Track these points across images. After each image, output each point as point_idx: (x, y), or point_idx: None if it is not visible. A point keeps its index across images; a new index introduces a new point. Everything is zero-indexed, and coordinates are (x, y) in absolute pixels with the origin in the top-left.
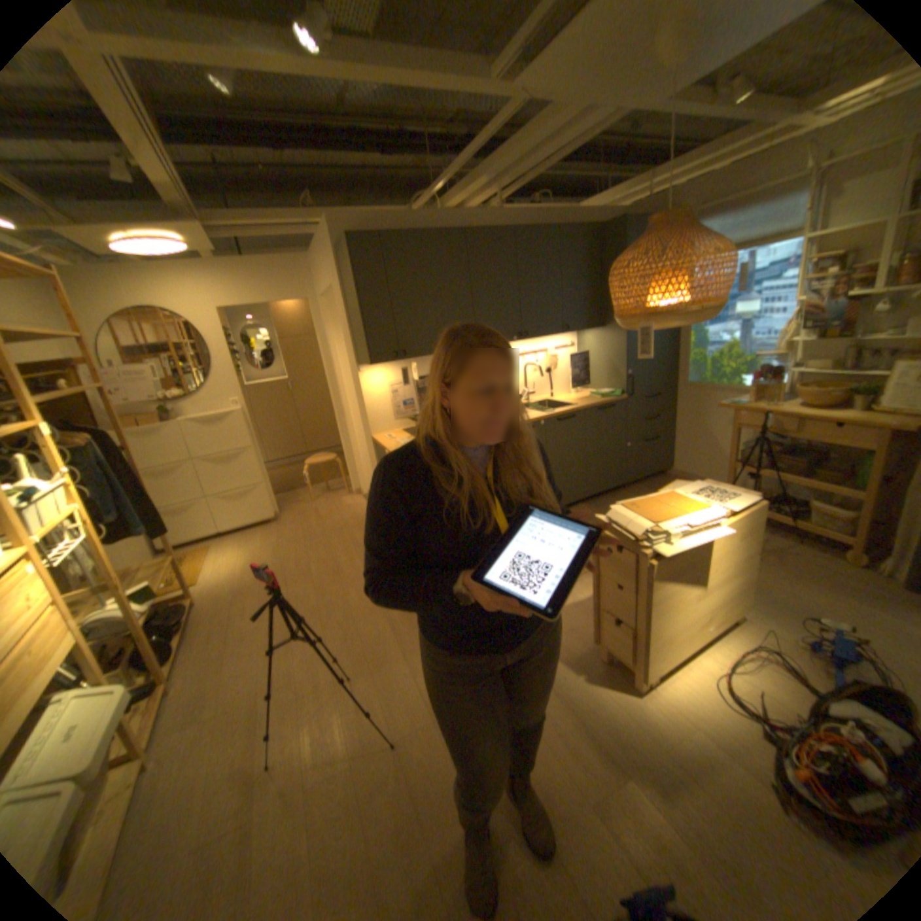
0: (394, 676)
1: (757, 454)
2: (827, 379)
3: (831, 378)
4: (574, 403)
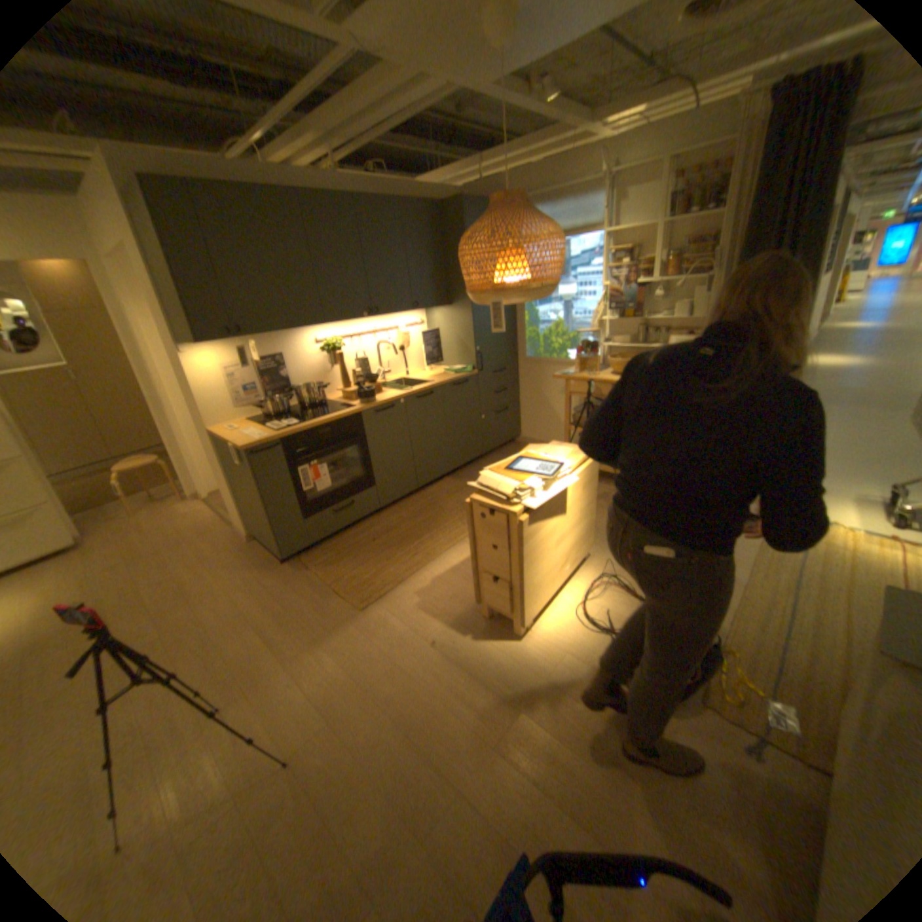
0: (274, 690)
1: (584, 417)
2: (626, 351)
3: (629, 351)
4: (430, 381)
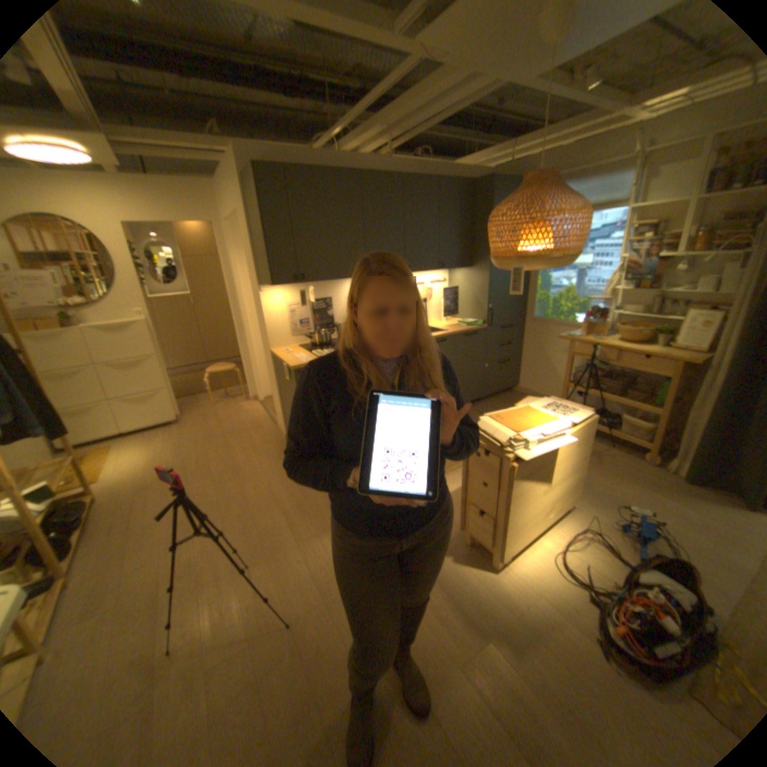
0: (288, 562)
1: (584, 377)
2: (638, 320)
3: (641, 320)
4: (444, 330)
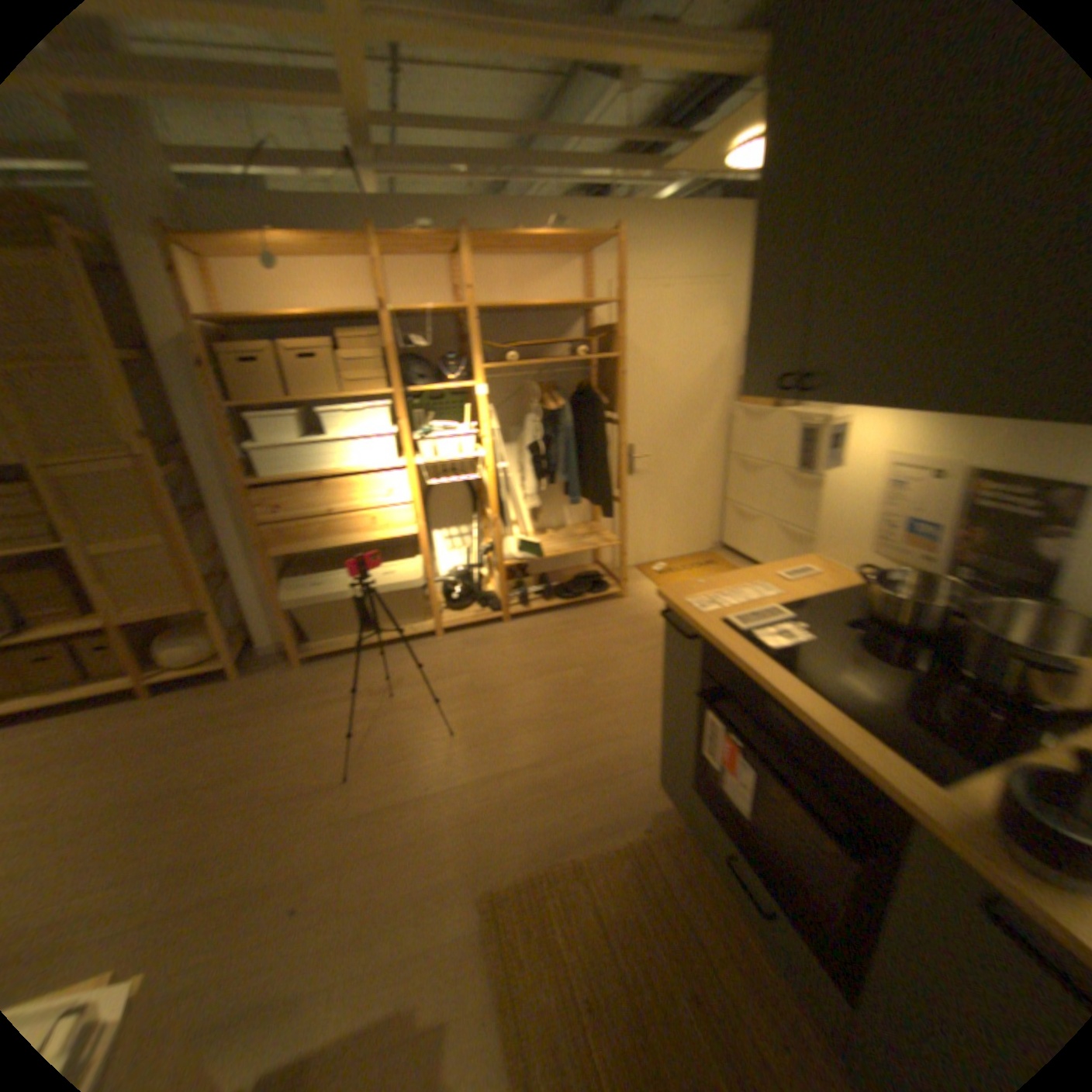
0: (434, 781)
1: None
2: None
3: None
4: None
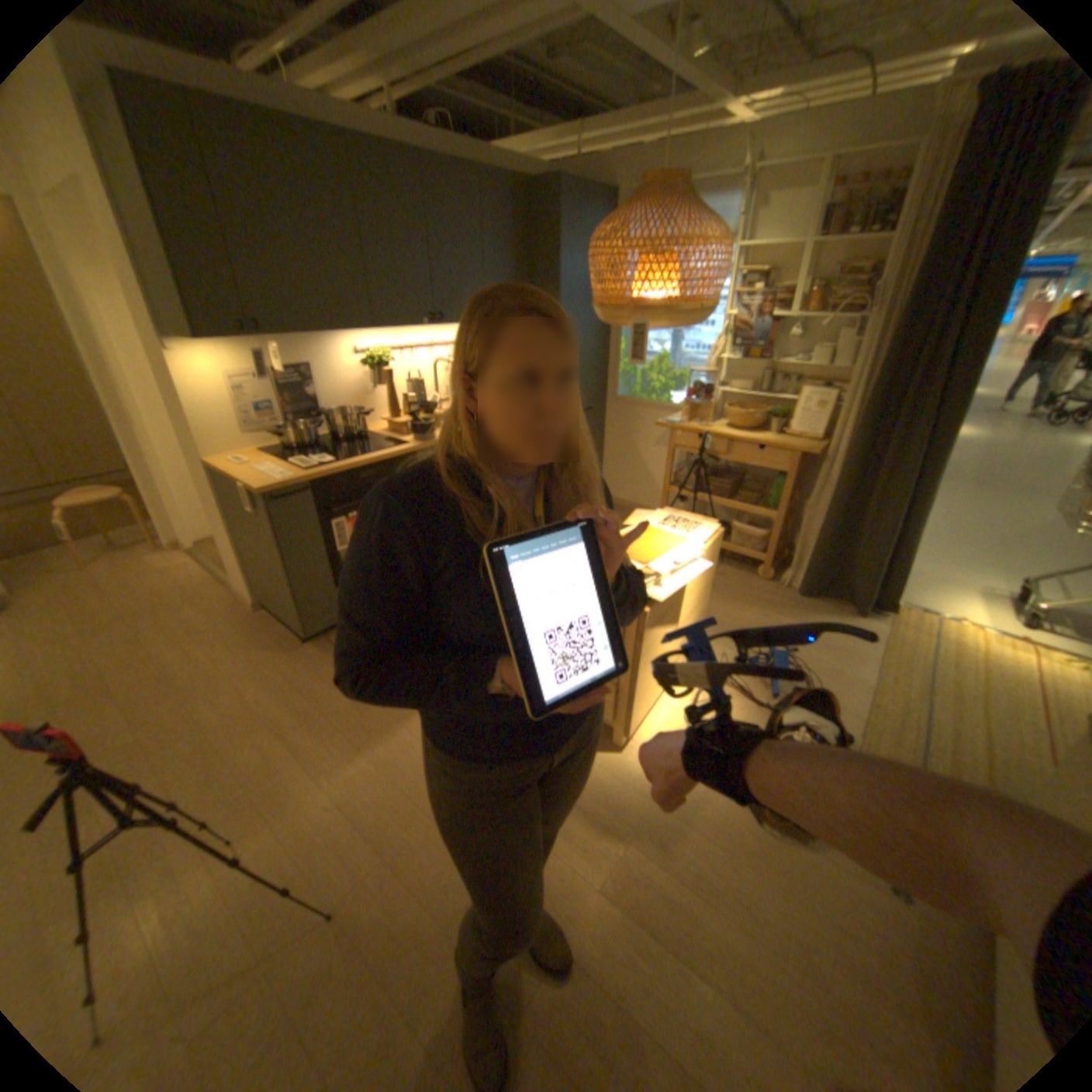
0: (307, 814)
1: (687, 477)
2: (744, 400)
3: (748, 401)
4: None
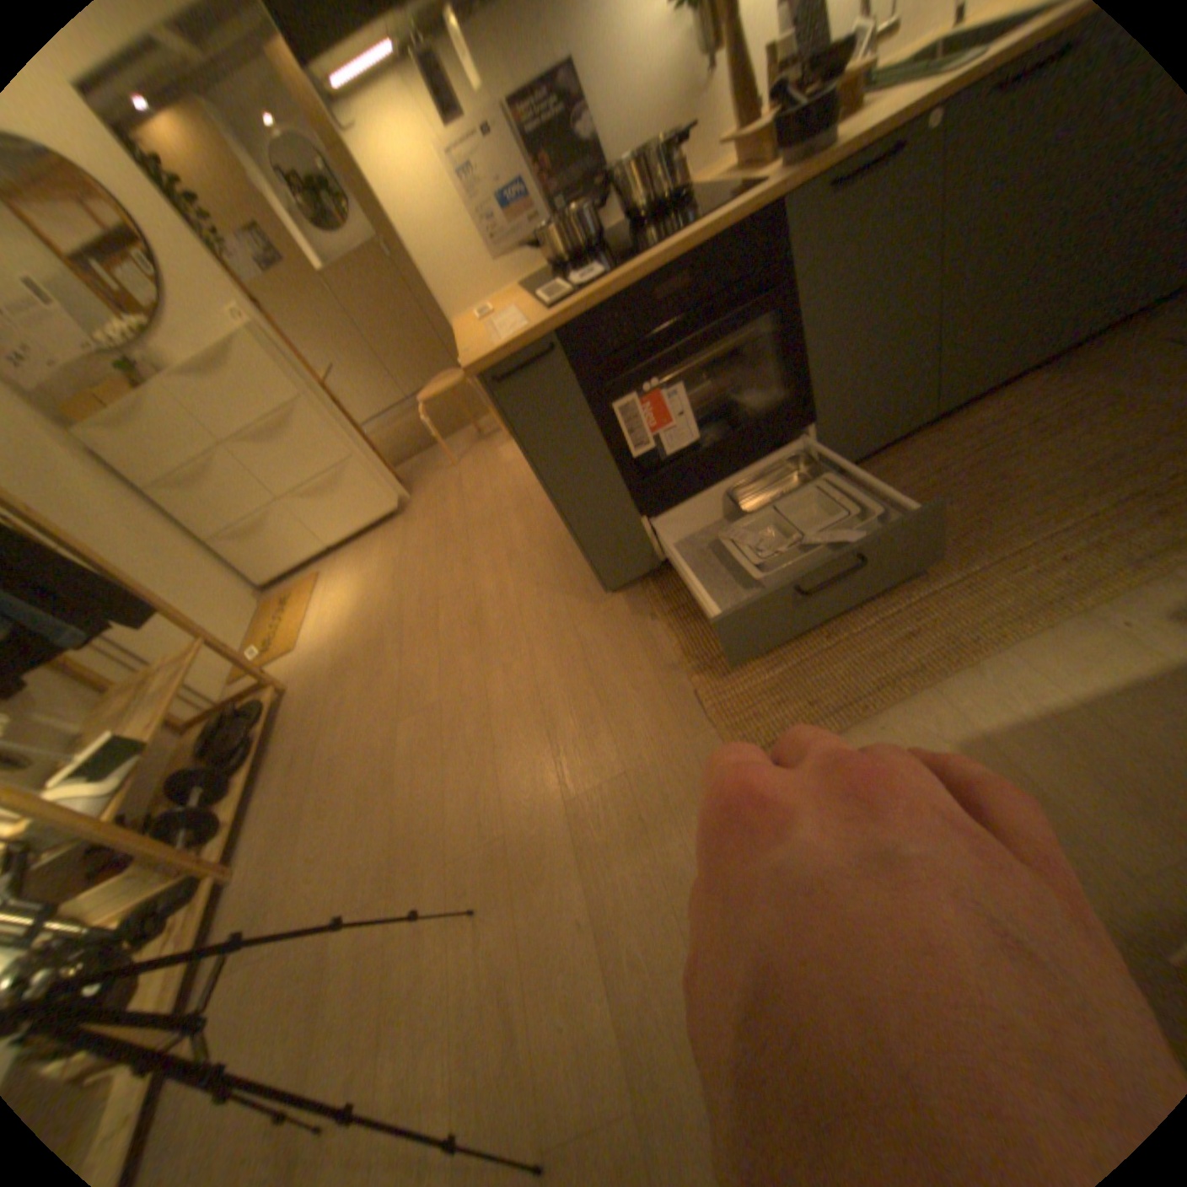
0: (555, 914)
1: None
2: None
3: None
4: None
